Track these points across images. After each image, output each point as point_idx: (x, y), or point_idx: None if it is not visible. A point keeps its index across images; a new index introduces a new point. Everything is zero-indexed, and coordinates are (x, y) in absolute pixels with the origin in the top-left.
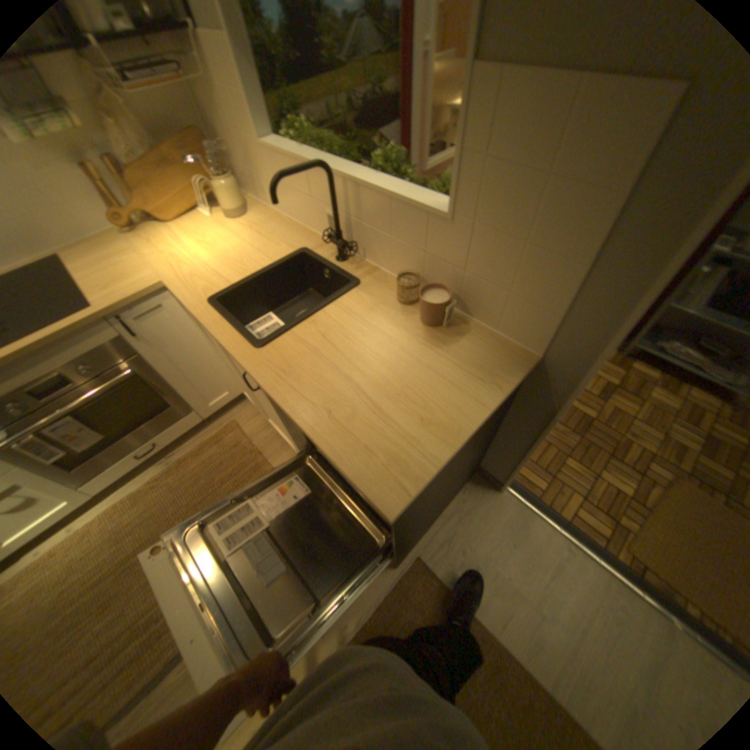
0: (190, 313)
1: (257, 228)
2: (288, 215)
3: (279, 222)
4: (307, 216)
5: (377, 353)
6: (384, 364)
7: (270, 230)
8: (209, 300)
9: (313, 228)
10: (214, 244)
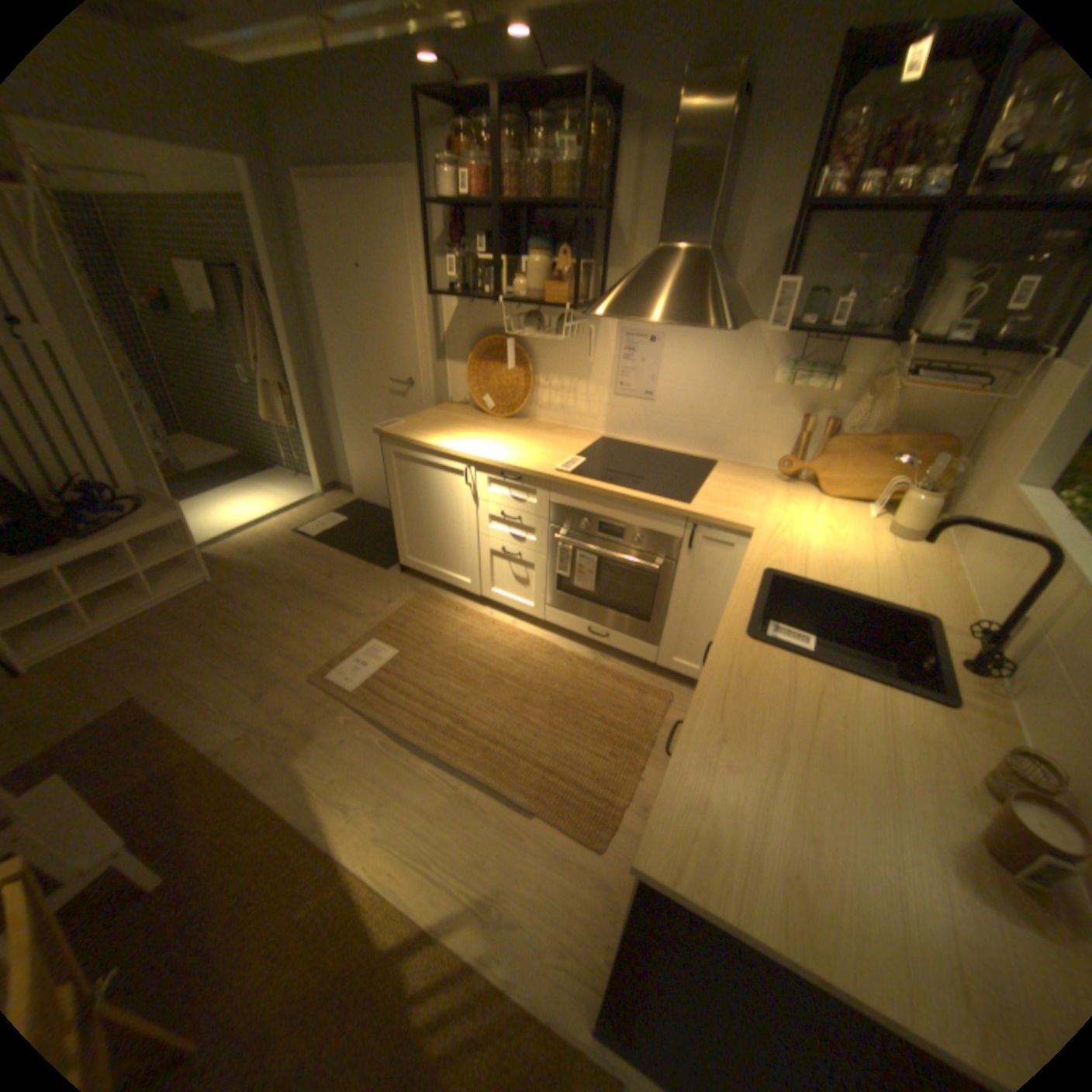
0: (741, 567)
1: (913, 563)
2: (973, 581)
3: (950, 578)
4: (995, 597)
5: (859, 778)
6: (848, 794)
7: (925, 575)
8: (768, 572)
9: (988, 615)
10: (843, 541)
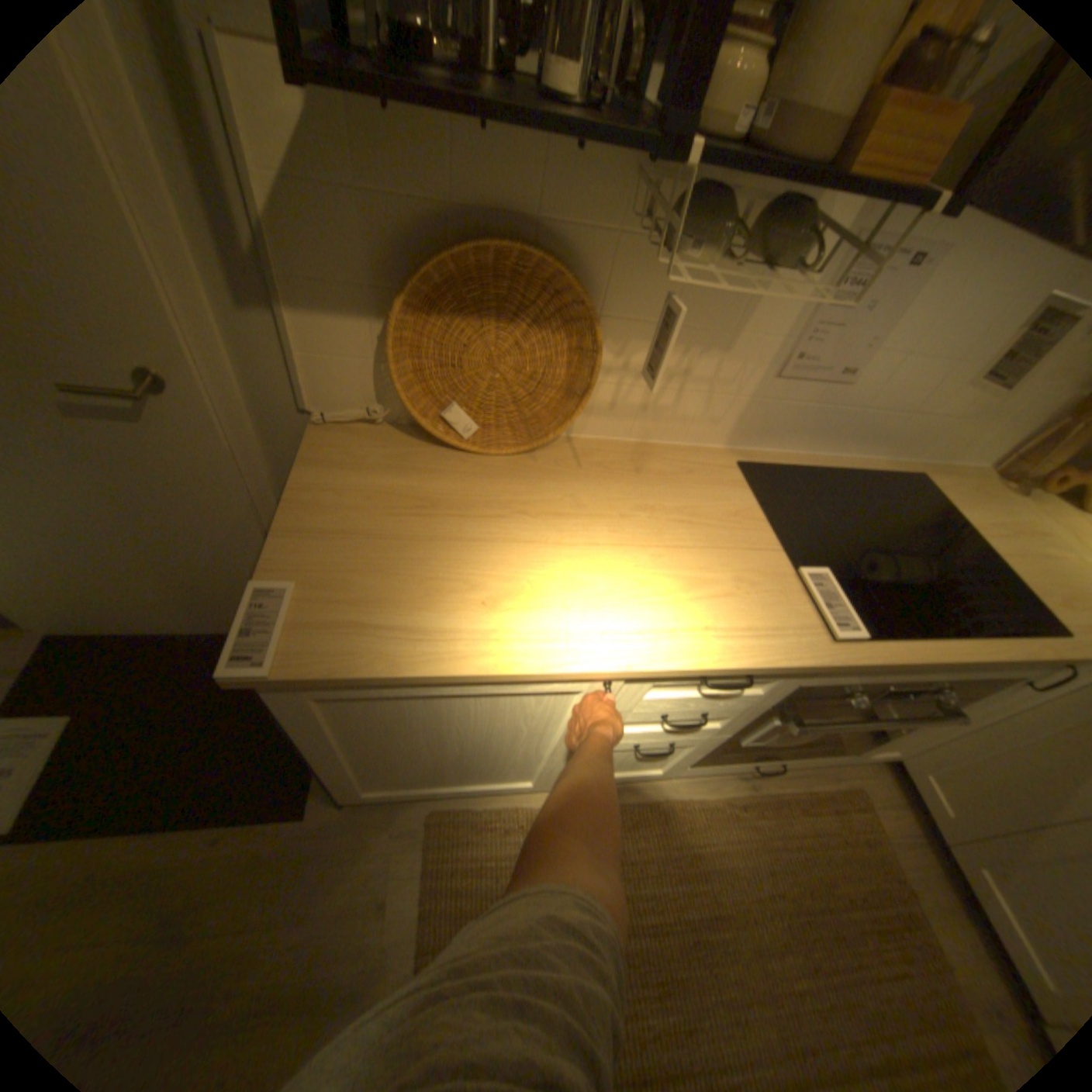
0: None
1: None
2: None
3: None
4: None
5: None
6: None
7: None
8: None
9: None
10: None
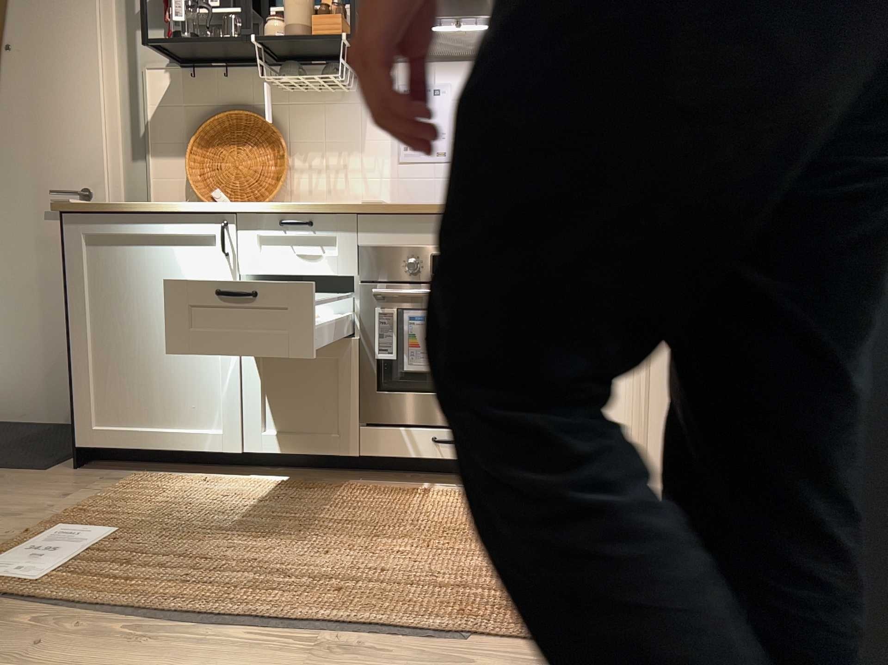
0: None
1: None
2: None
3: None
4: None
5: None
6: None
7: None
8: None
9: None
10: None
